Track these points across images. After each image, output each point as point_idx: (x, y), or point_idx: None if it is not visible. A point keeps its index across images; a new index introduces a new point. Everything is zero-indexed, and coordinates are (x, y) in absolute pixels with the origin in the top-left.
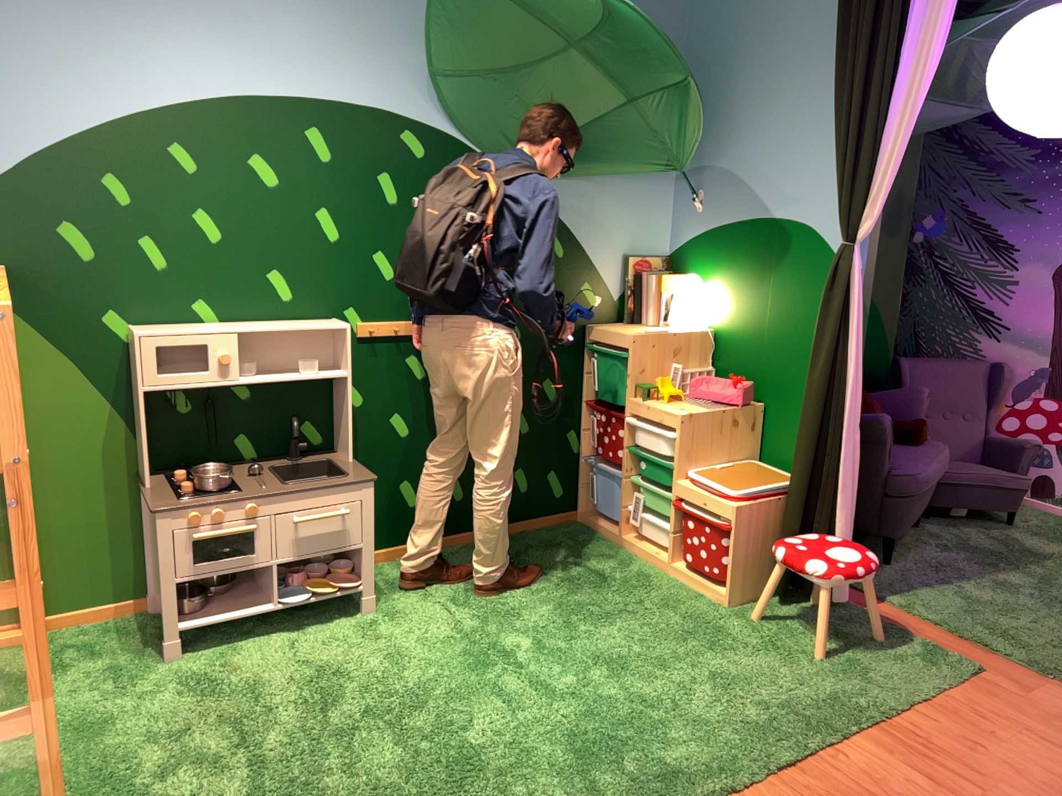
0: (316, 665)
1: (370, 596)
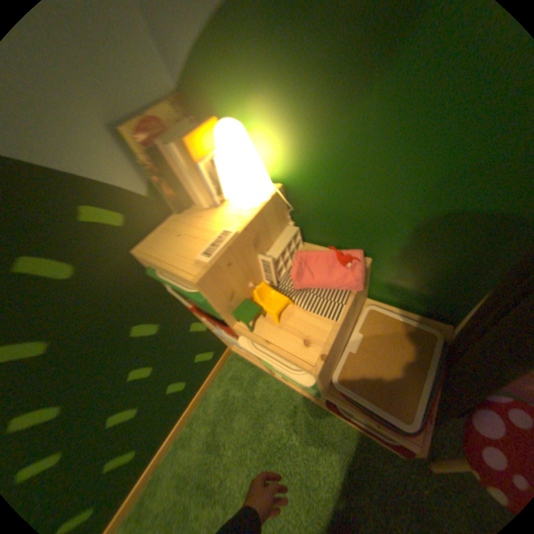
0: None
1: None
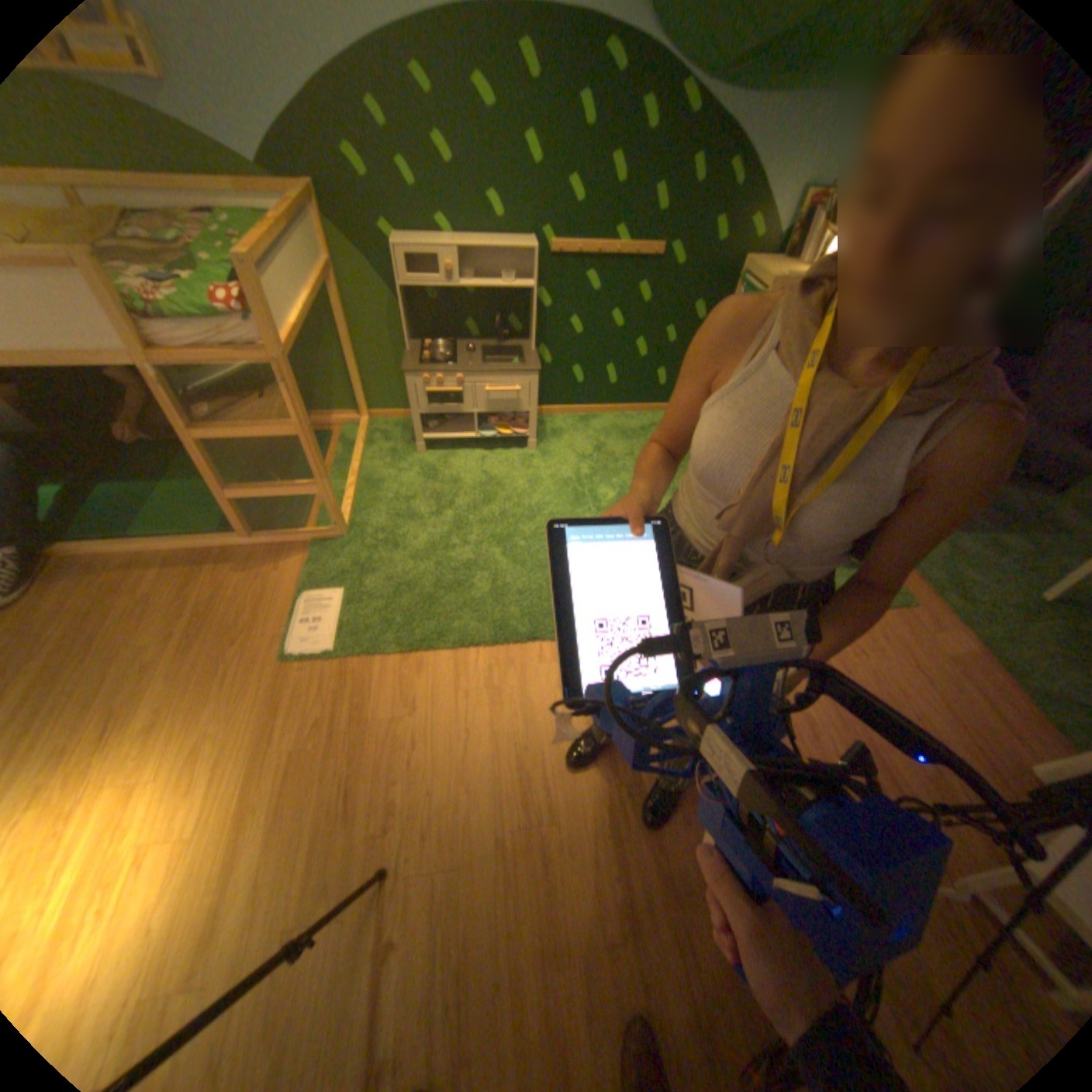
0: (484, 480)
1: (530, 443)
